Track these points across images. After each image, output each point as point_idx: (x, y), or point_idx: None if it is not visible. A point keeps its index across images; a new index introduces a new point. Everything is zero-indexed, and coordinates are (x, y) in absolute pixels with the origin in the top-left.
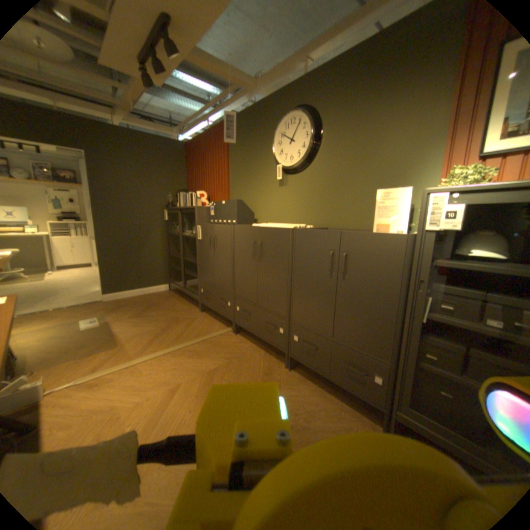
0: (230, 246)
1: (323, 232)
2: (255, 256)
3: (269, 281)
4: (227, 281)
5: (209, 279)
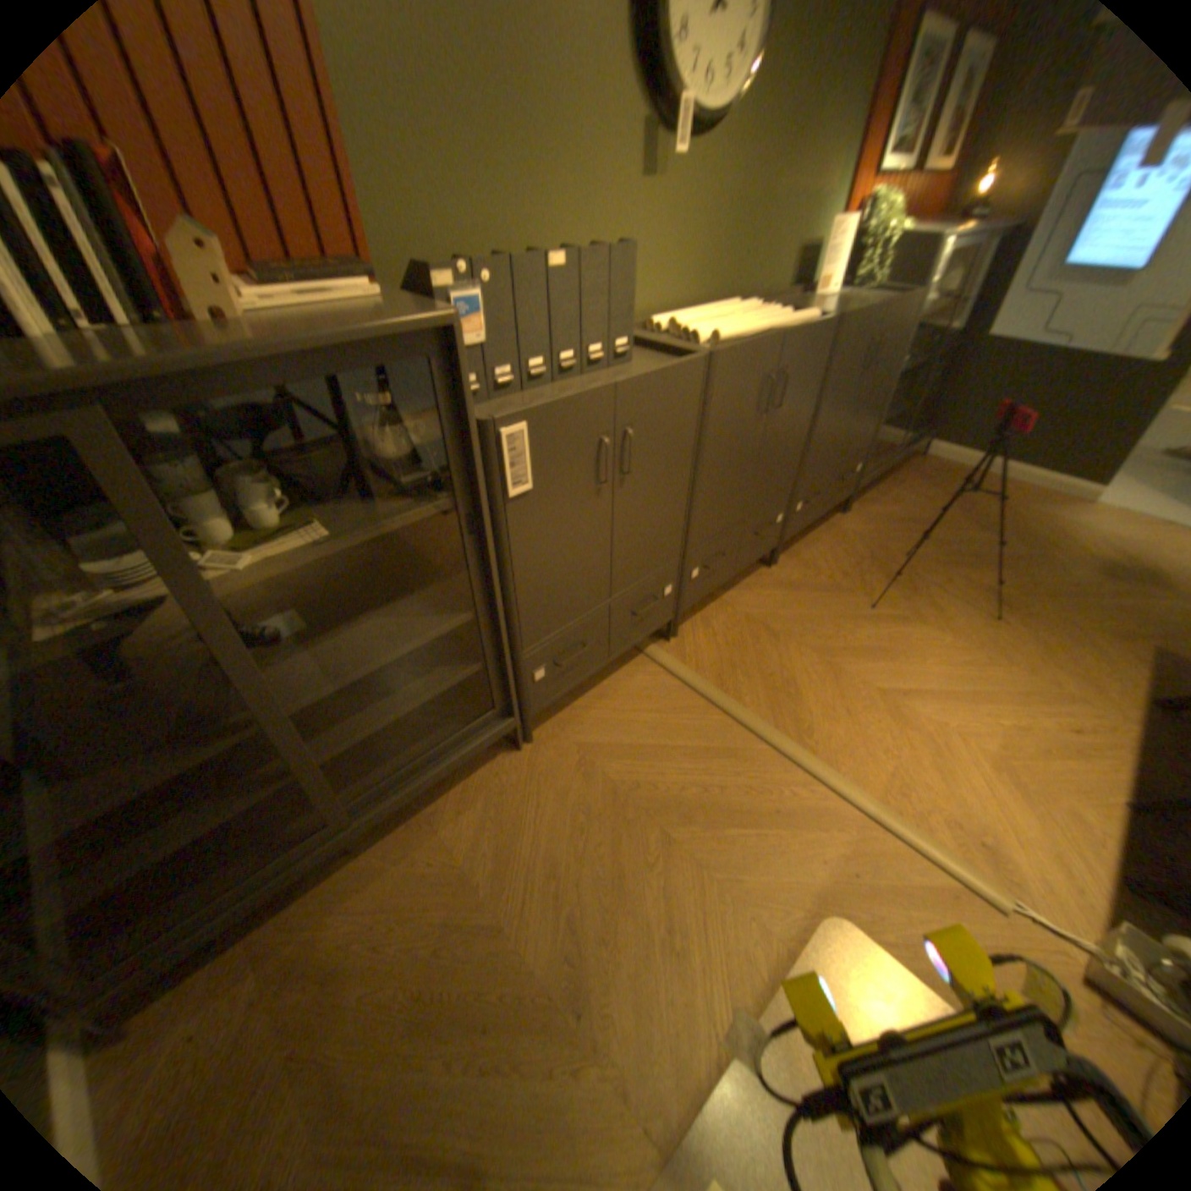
0: (692, 430)
1: (873, 312)
2: (762, 415)
3: (780, 451)
4: (665, 543)
5: (585, 602)
